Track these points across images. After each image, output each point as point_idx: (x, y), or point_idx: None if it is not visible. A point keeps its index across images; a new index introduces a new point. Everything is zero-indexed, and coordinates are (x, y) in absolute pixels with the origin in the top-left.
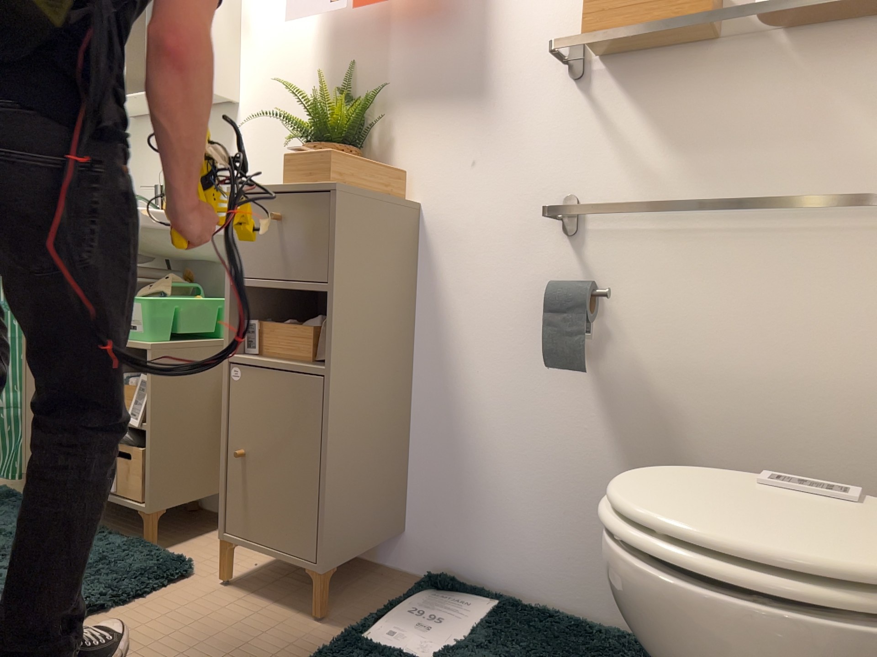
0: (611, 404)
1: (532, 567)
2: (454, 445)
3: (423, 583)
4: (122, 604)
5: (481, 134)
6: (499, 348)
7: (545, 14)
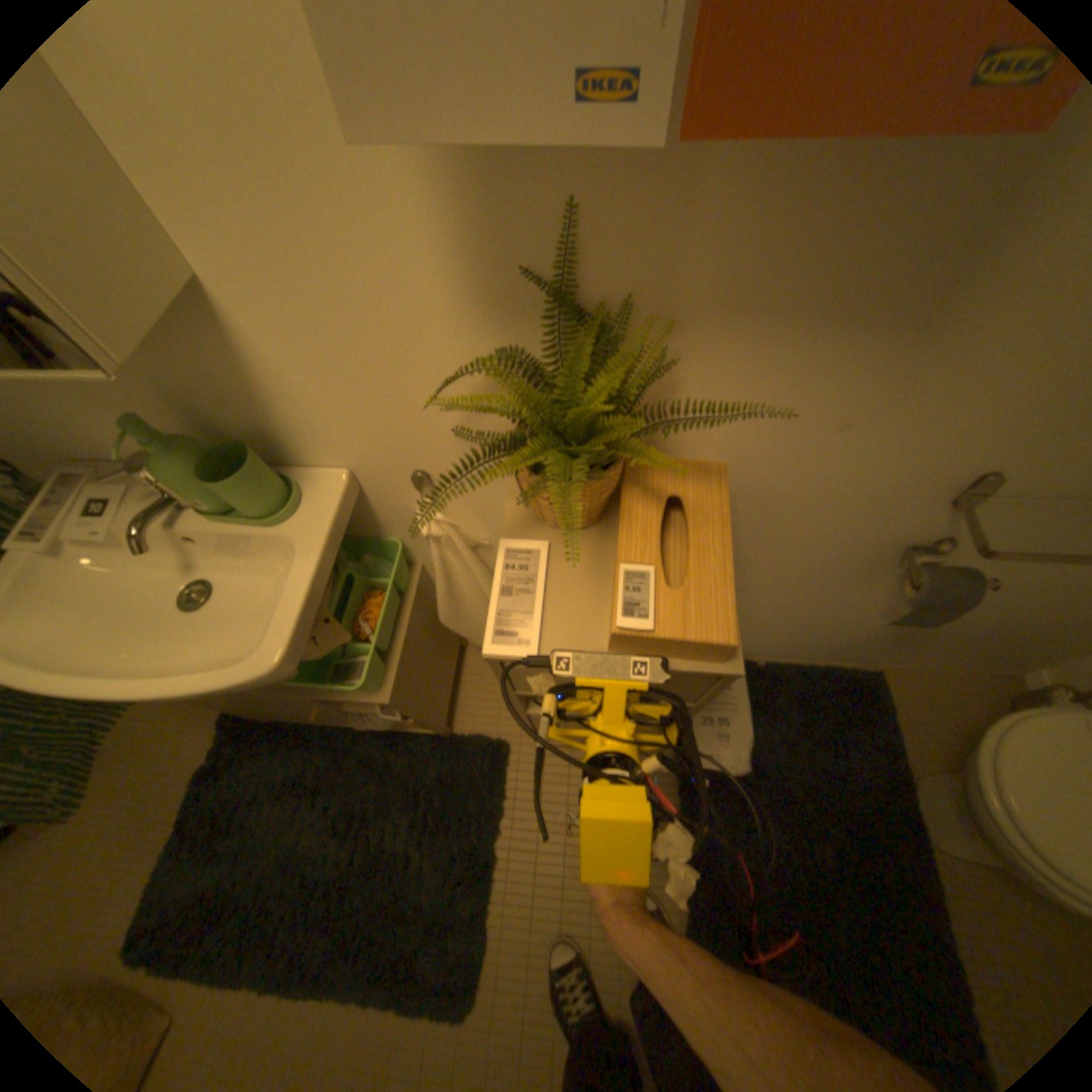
0: (903, 600)
1: (766, 650)
2: None
3: None
4: (503, 830)
5: (892, 385)
6: (793, 573)
7: None
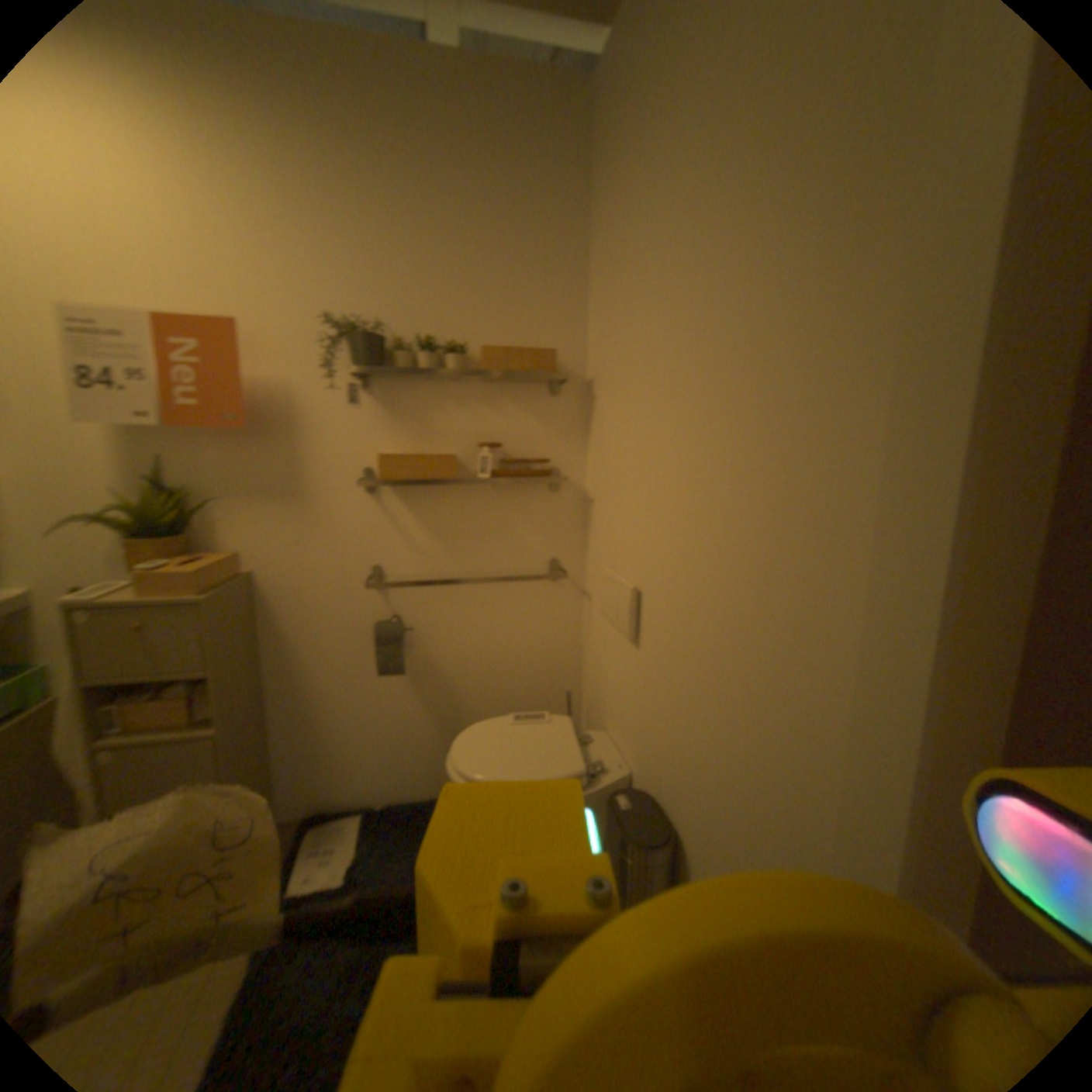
0: (418, 683)
1: (378, 787)
2: (309, 733)
3: (305, 833)
4: None
5: (301, 520)
6: (336, 663)
7: (343, 442)
